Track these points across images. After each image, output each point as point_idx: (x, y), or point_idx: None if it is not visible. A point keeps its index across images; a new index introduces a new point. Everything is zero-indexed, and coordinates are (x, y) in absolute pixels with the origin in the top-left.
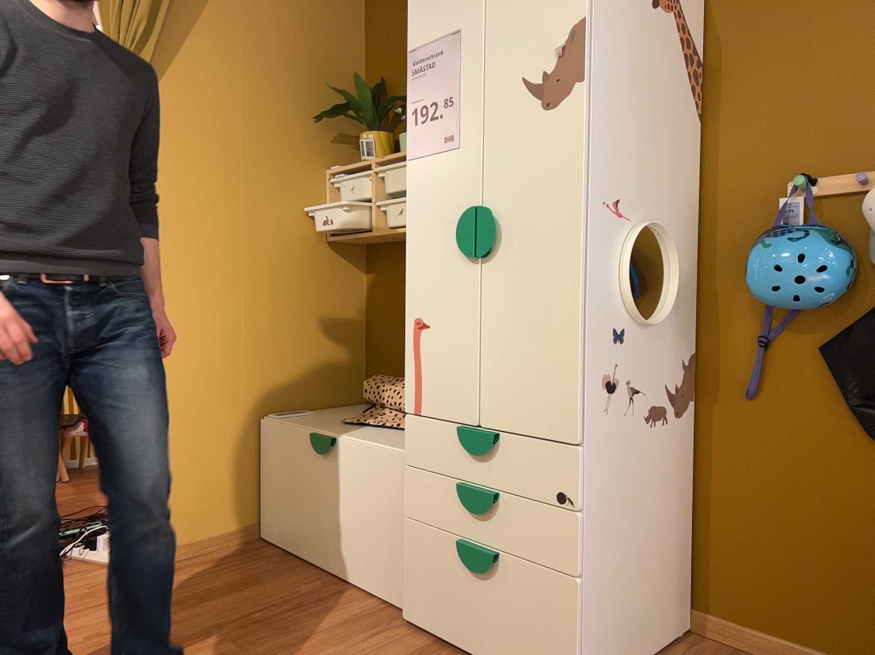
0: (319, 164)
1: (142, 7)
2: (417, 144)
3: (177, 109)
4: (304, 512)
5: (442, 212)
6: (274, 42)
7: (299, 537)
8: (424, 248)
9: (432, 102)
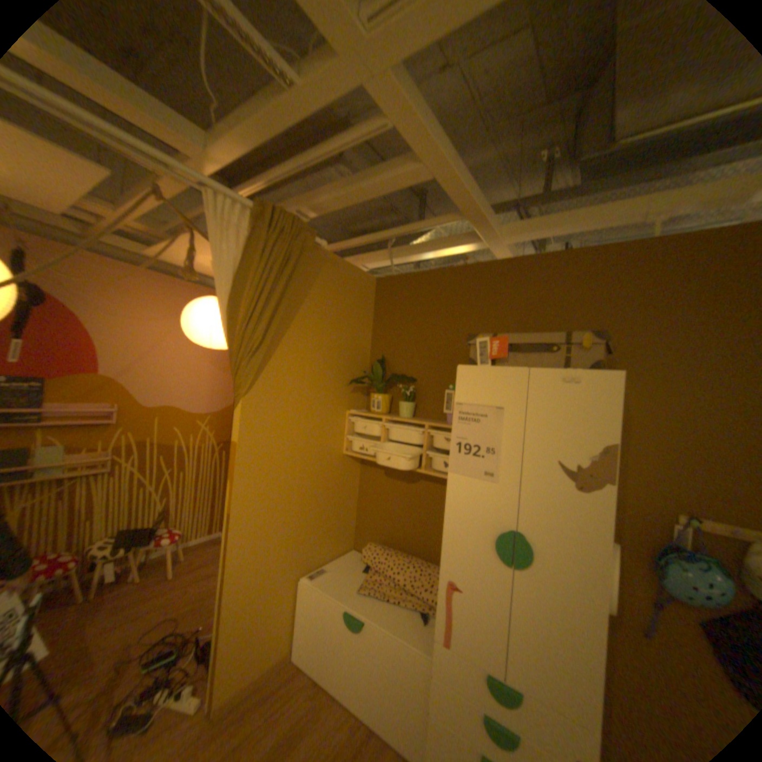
0: (343, 408)
1: (259, 328)
2: (458, 466)
3: (270, 389)
4: (332, 661)
5: (479, 520)
6: (327, 337)
7: (326, 676)
8: (460, 537)
9: (475, 445)
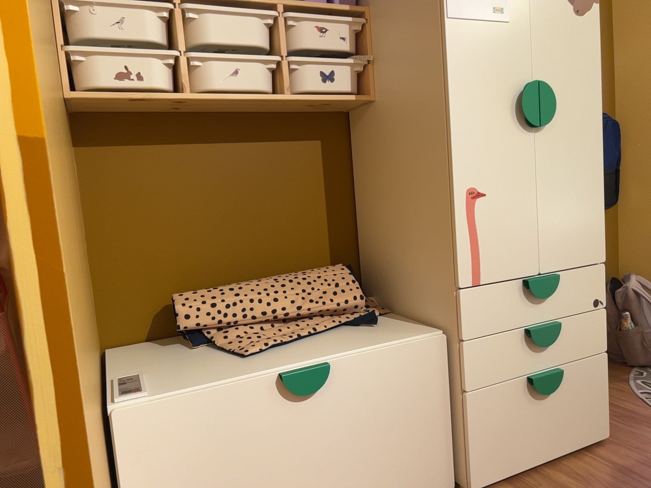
0: None
1: None
2: (460, 4)
3: None
4: None
5: (494, 82)
6: None
7: None
8: (475, 116)
9: None
